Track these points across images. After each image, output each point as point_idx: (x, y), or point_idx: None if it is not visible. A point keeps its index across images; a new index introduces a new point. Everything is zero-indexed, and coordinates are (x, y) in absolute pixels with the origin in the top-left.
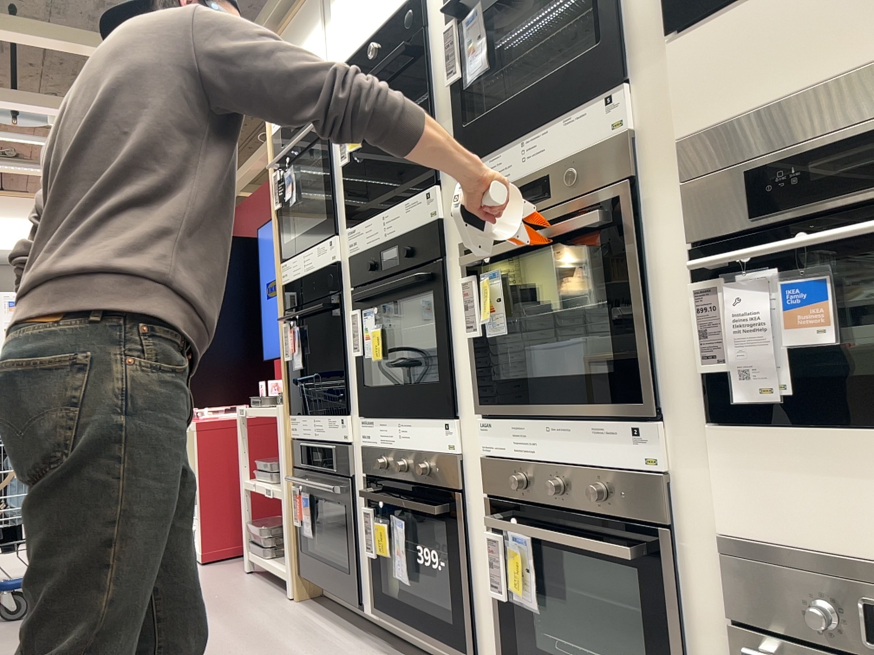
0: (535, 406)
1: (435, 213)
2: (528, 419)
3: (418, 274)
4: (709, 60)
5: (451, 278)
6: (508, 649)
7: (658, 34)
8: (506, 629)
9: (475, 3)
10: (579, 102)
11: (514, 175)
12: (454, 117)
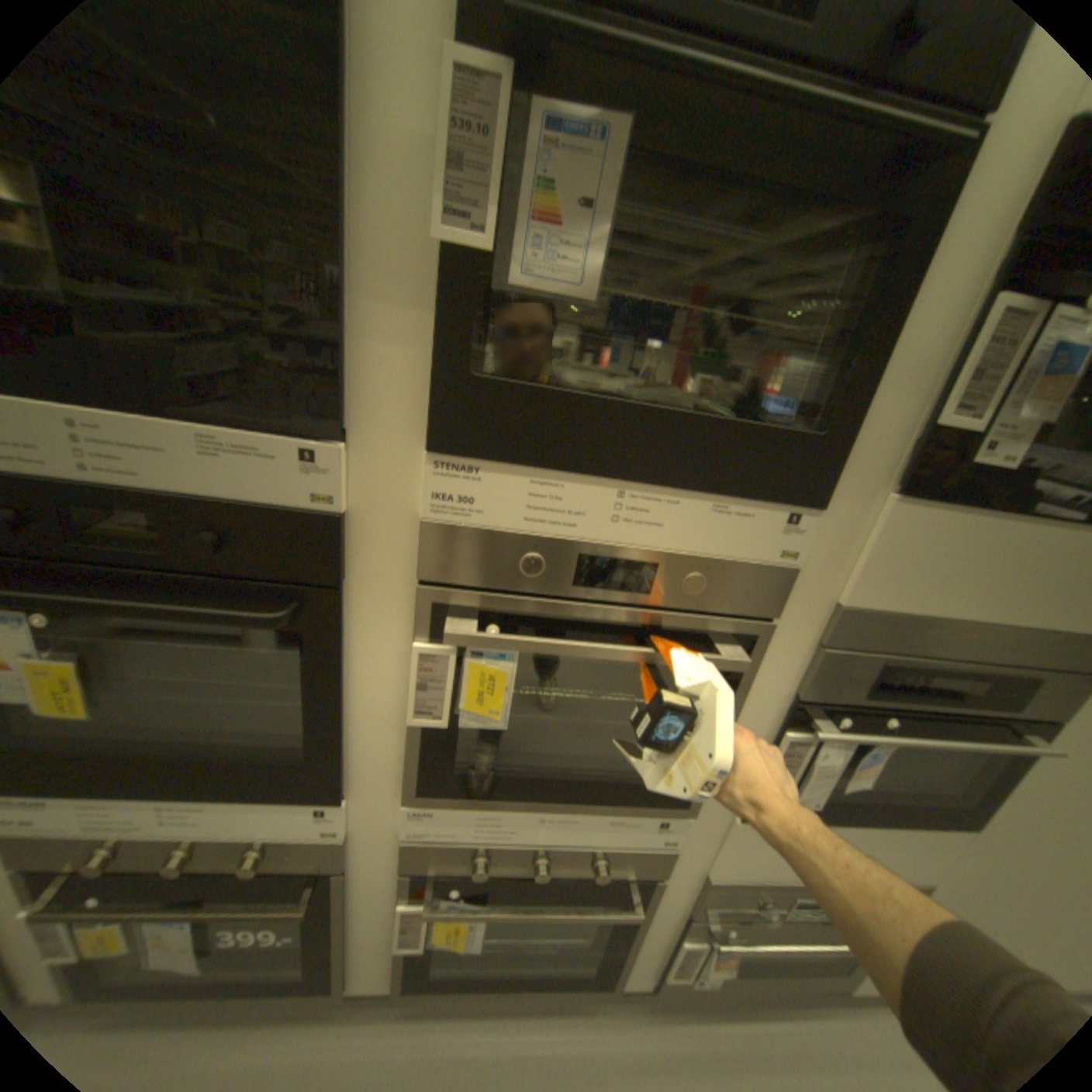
0: (529, 803)
1: (333, 502)
2: (509, 811)
3: (277, 616)
4: (927, 549)
5: (357, 620)
6: (408, 975)
7: (893, 476)
8: (409, 964)
9: (604, 80)
10: (753, 493)
11: (588, 532)
12: (437, 321)
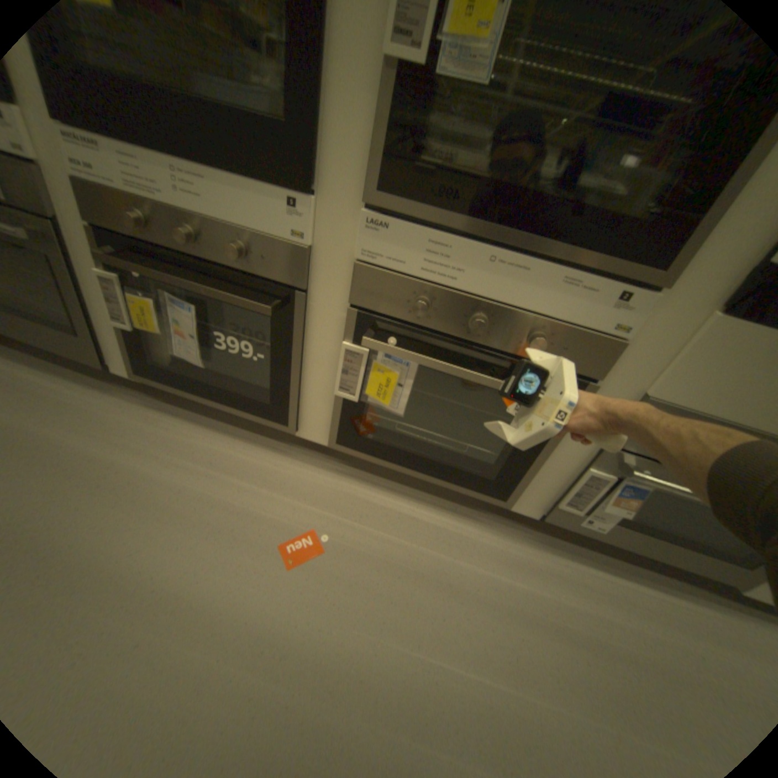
0: (487, 220)
1: None
2: (463, 233)
3: None
4: None
5: None
6: (344, 426)
7: None
8: (347, 414)
9: None
10: None
11: None
12: None
